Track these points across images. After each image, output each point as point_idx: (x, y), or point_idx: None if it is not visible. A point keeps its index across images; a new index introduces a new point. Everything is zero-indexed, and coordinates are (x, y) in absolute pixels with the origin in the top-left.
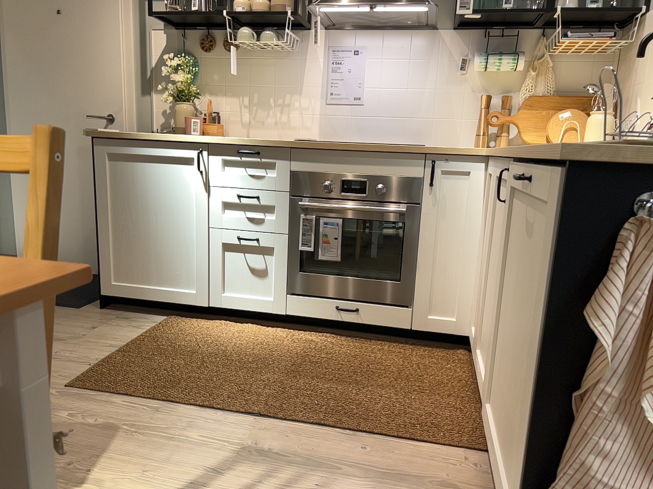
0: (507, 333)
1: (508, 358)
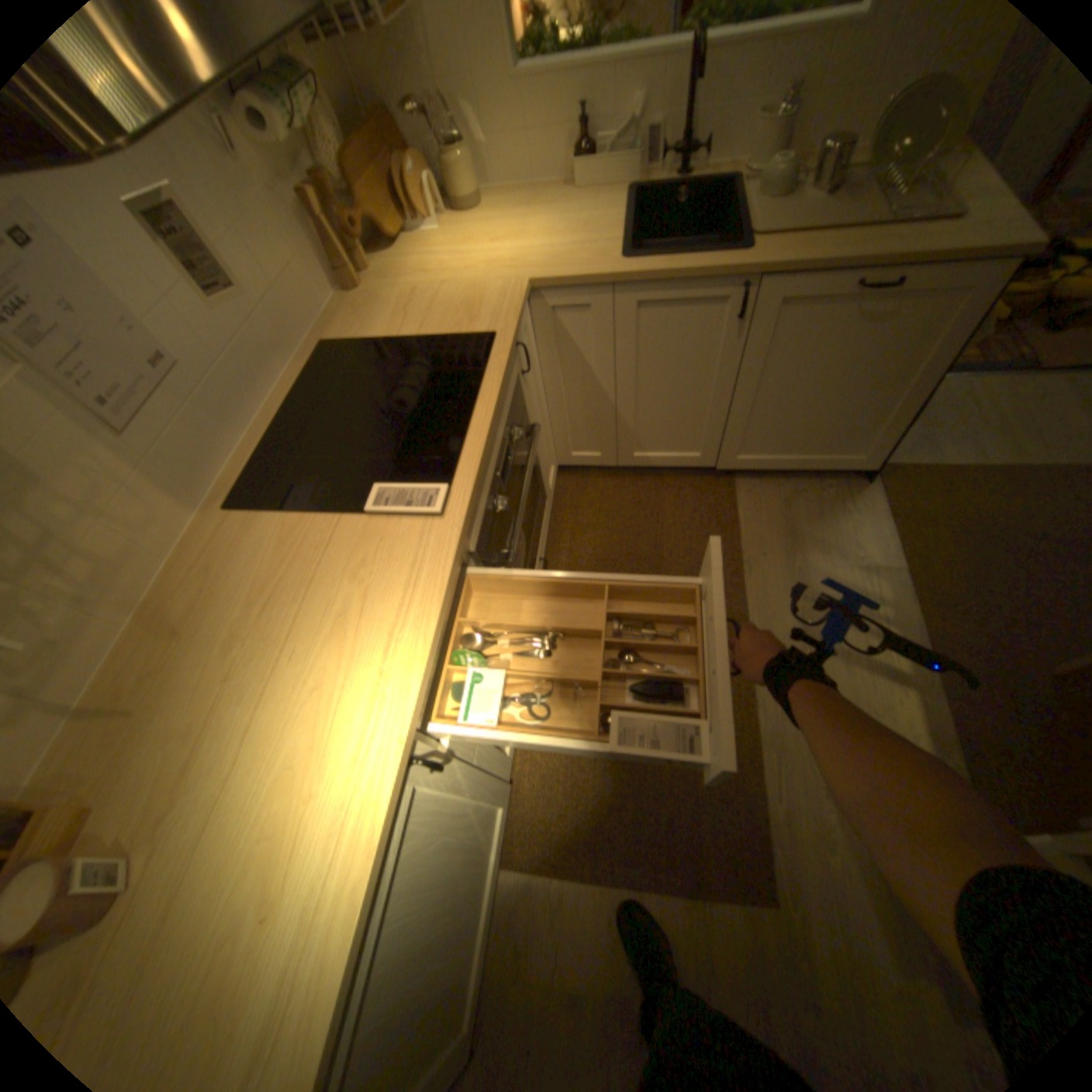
0: (792, 398)
1: (803, 409)
